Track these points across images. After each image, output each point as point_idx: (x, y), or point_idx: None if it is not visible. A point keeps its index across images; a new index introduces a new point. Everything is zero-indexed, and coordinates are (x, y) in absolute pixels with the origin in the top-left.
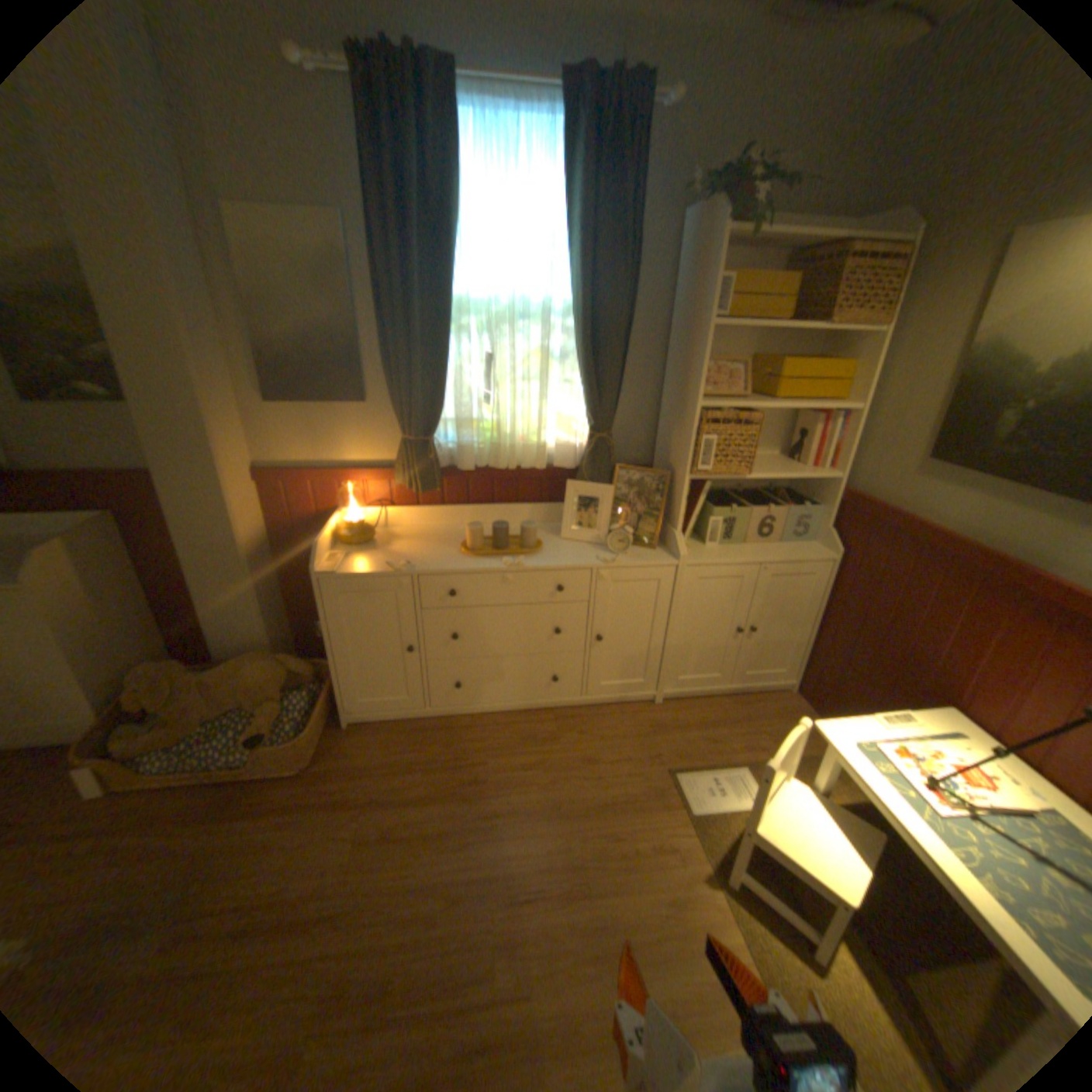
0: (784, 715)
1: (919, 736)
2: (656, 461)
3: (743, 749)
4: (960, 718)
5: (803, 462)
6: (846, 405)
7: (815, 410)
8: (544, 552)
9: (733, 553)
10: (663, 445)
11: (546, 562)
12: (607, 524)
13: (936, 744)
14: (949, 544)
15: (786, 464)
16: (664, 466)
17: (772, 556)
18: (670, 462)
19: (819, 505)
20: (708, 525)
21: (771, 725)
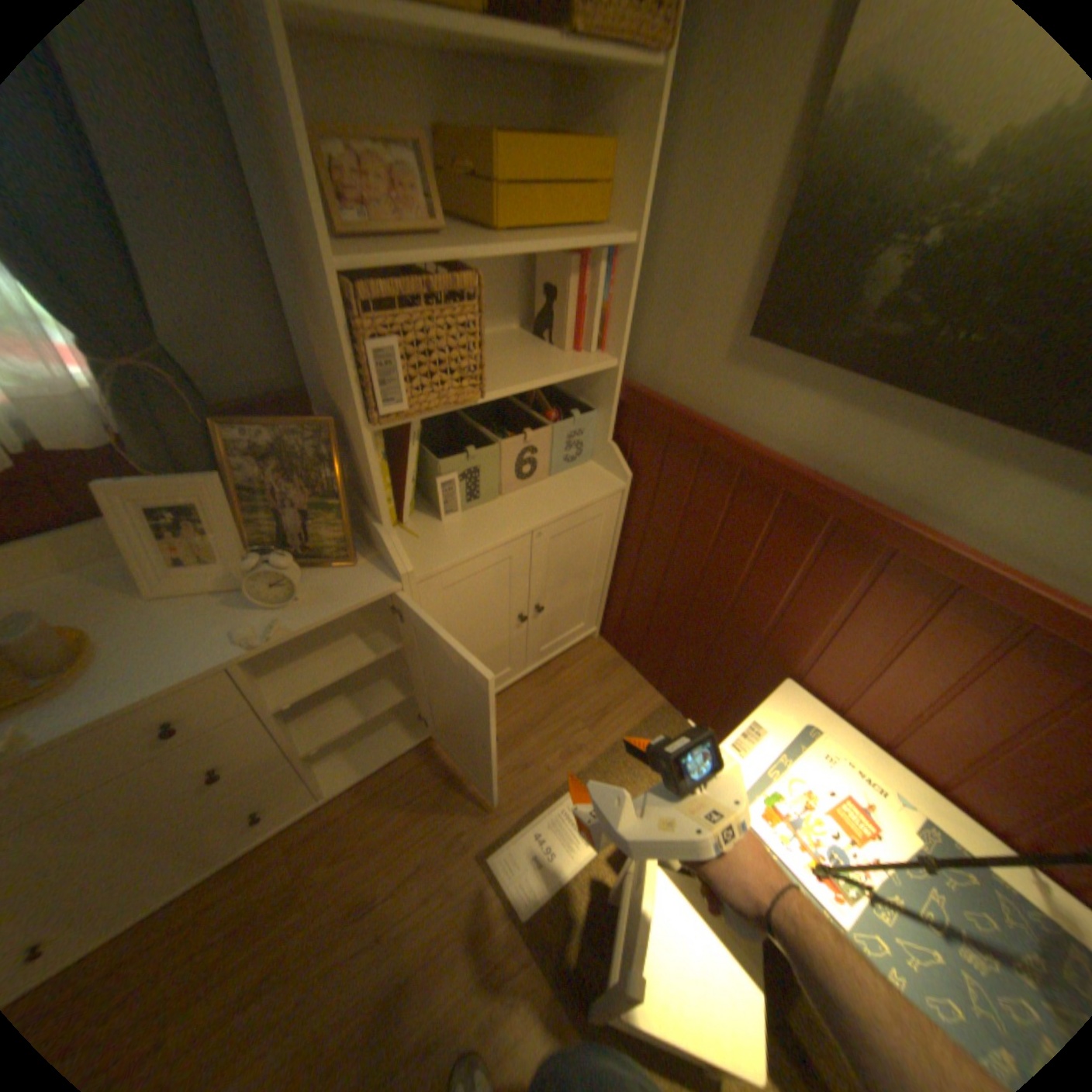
0: (591, 676)
1: (774, 756)
2: (309, 381)
3: (558, 759)
4: (798, 692)
5: (559, 345)
6: (608, 236)
7: (561, 246)
8: (101, 661)
9: (488, 525)
10: (306, 352)
11: (101, 701)
12: (237, 552)
13: (796, 765)
14: (785, 479)
15: (534, 349)
16: (324, 396)
17: (544, 513)
18: (329, 392)
19: (590, 410)
20: (438, 488)
21: (581, 701)
